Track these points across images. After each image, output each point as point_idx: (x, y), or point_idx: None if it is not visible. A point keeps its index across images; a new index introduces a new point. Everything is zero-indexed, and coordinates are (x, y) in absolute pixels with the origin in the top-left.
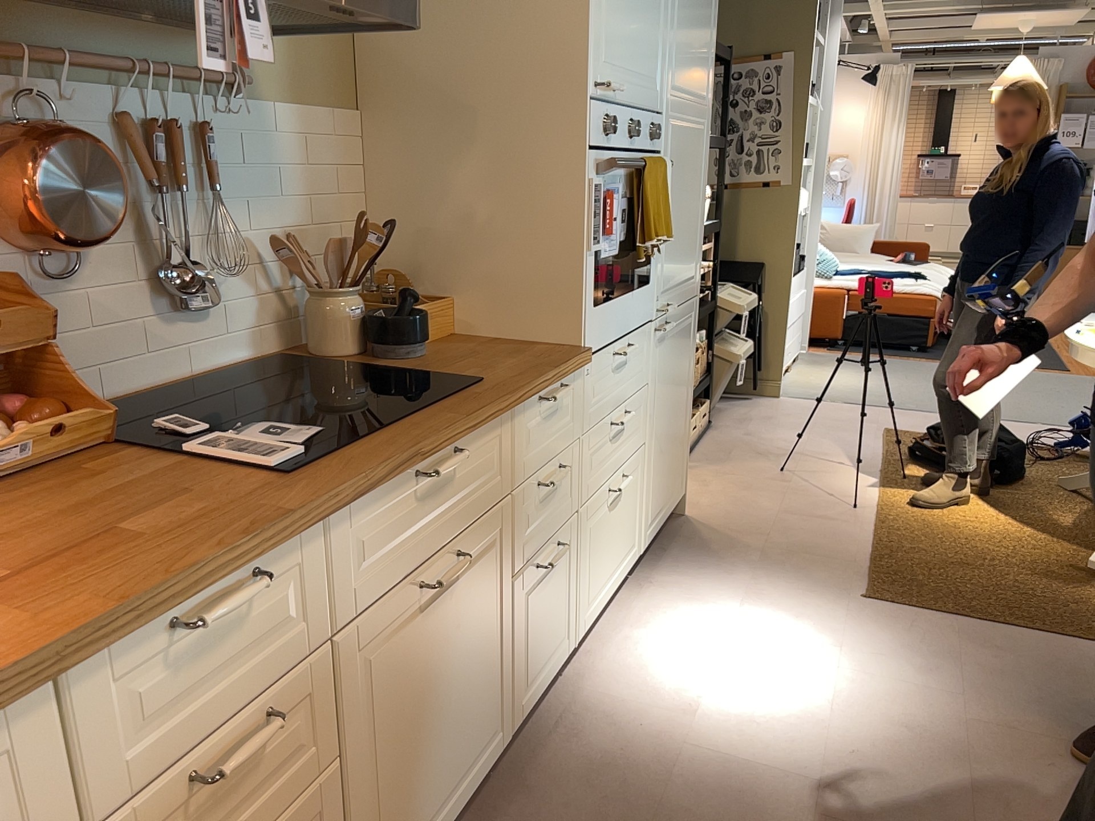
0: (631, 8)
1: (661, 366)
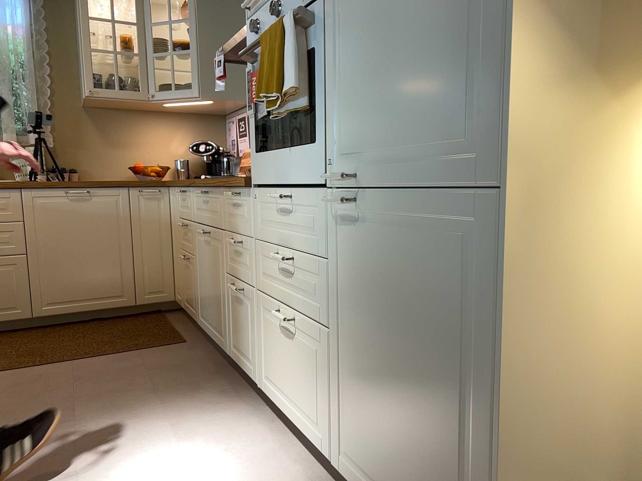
0: None
1: (355, 257)
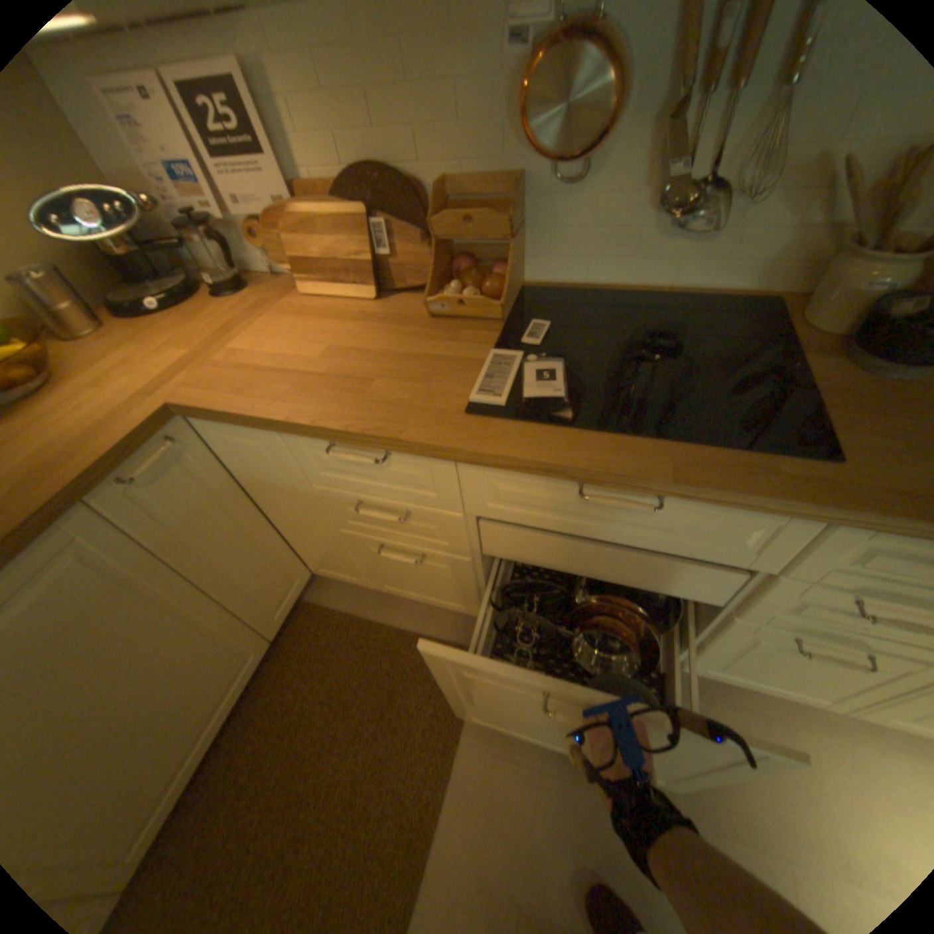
0: None
1: None
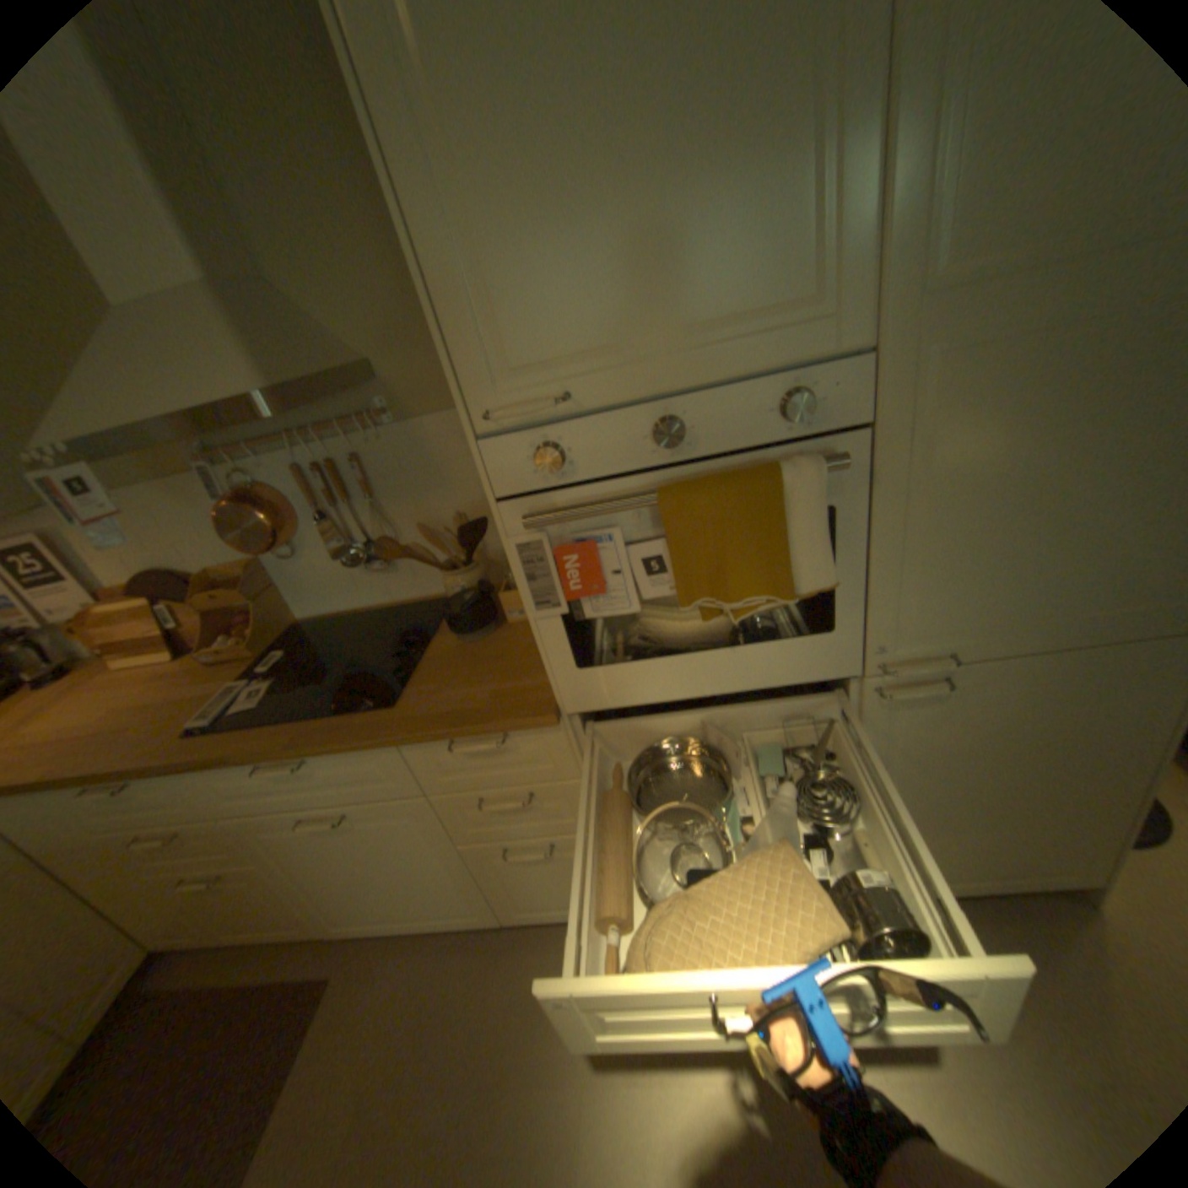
0: (600, 217)
1: (923, 733)
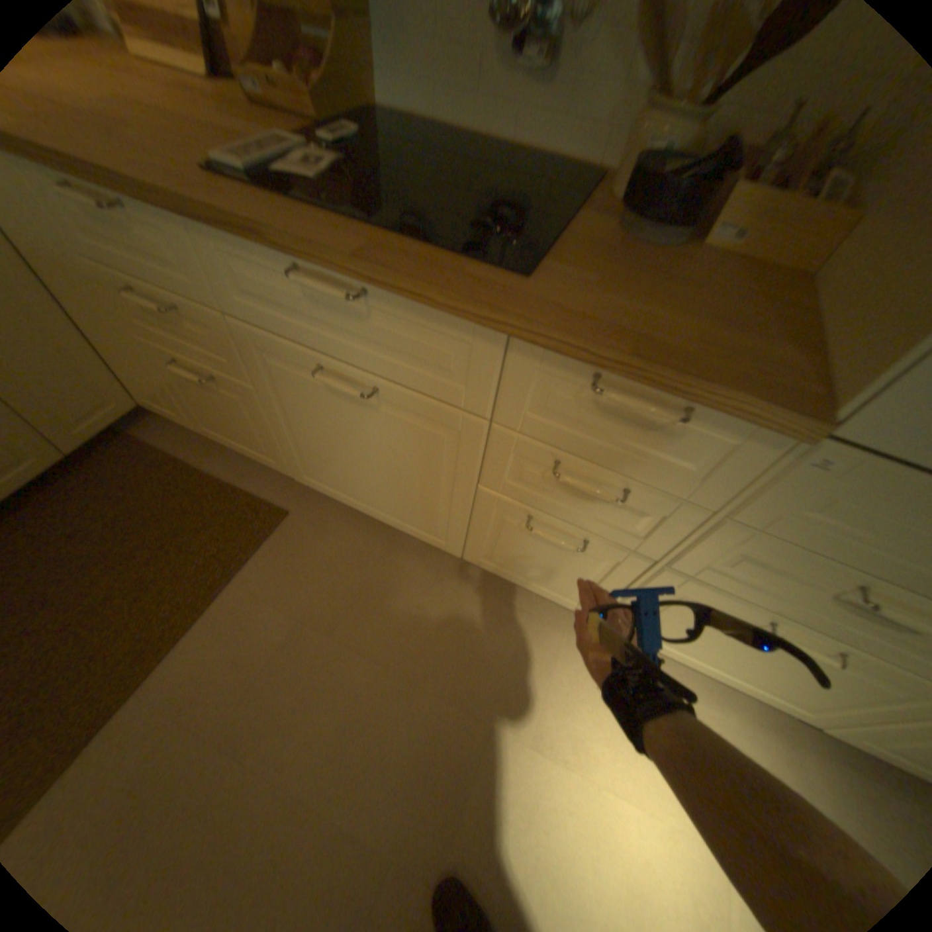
0: None
1: None
